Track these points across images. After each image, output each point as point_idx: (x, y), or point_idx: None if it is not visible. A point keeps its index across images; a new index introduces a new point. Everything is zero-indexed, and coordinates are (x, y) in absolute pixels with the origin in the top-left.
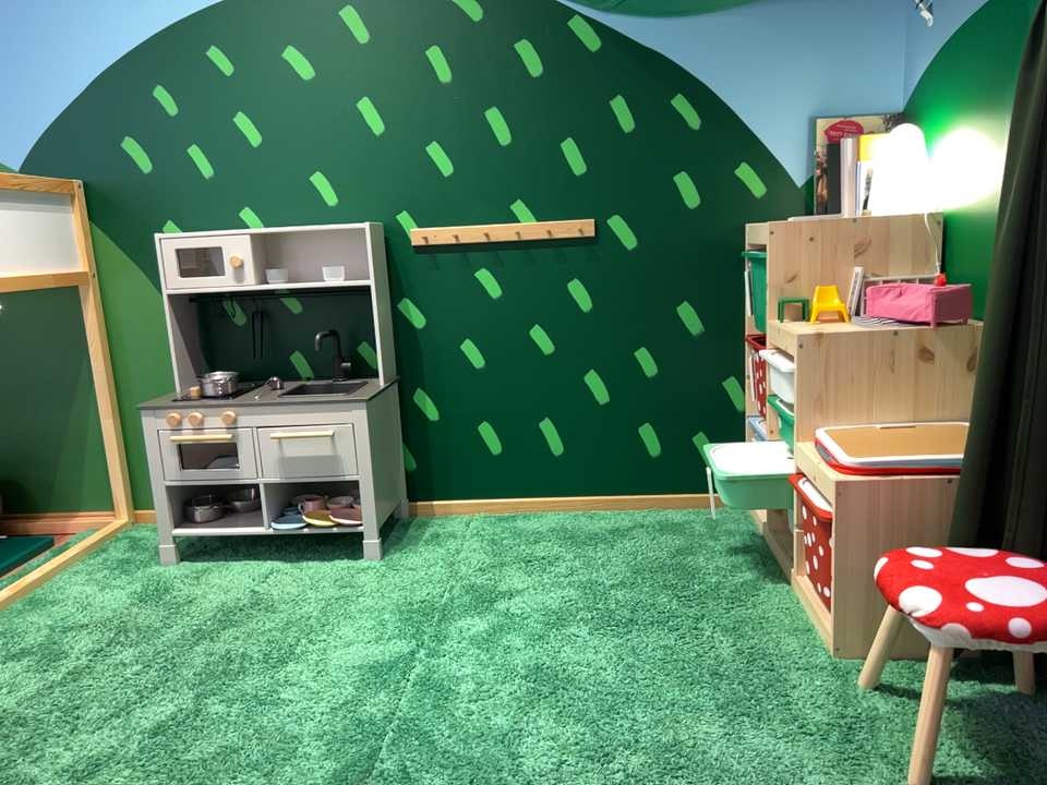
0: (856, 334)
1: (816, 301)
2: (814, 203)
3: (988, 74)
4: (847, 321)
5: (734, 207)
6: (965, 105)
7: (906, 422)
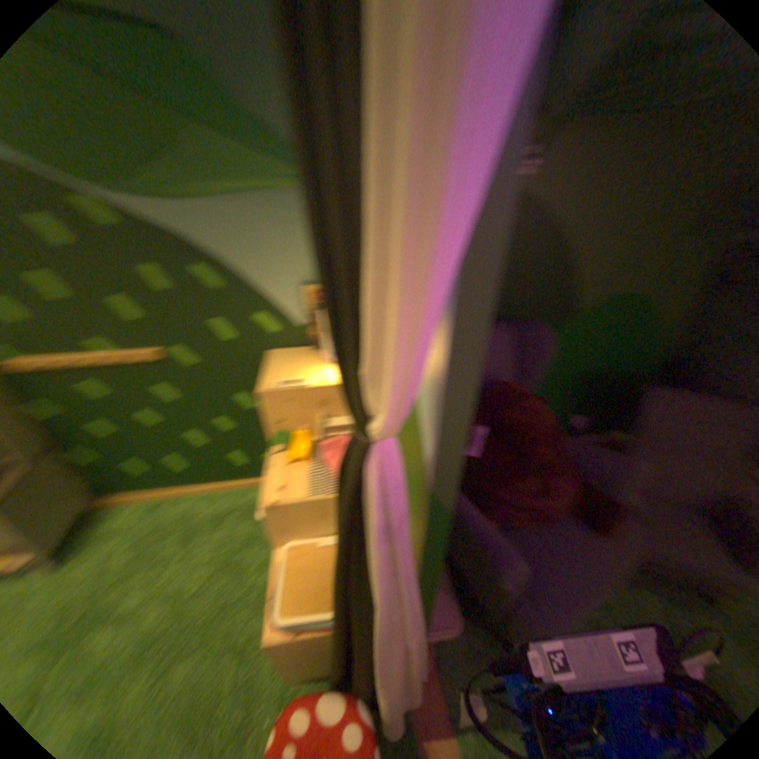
0: (297, 505)
1: (293, 443)
2: (311, 337)
3: None
4: (308, 464)
5: (257, 341)
6: None
7: (334, 543)
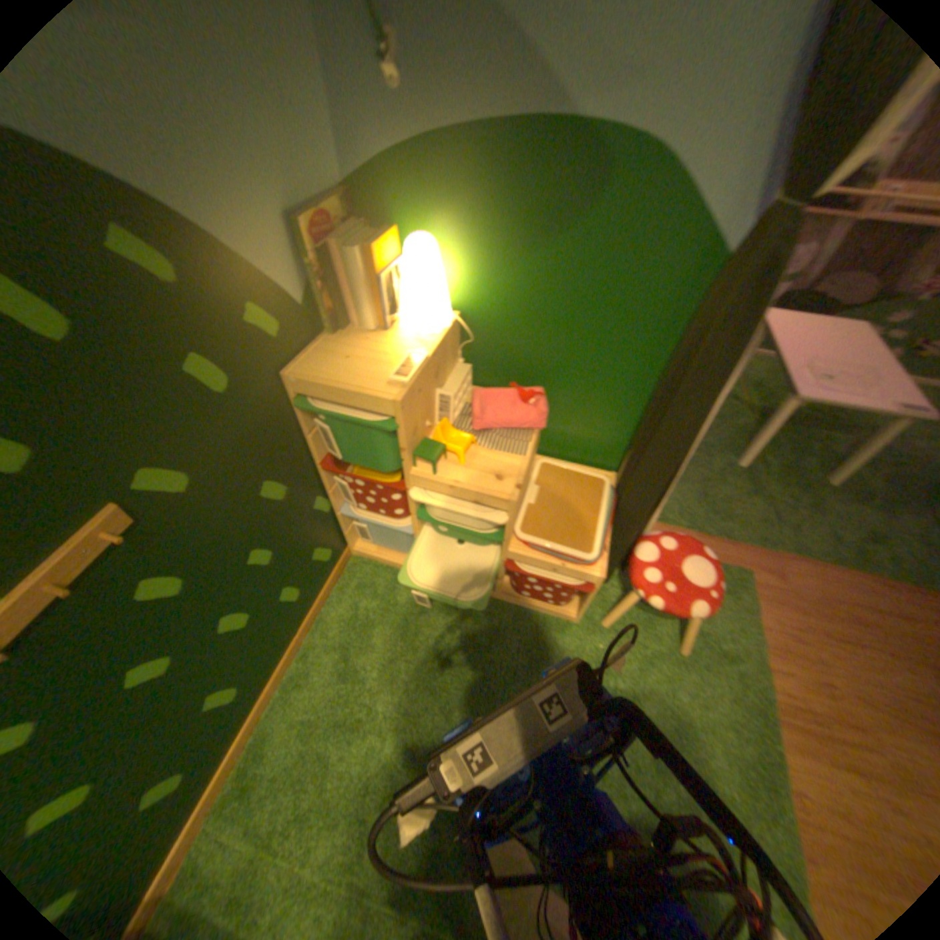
0: (527, 467)
1: (444, 438)
2: (319, 313)
3: (534, 204)
4: (475, 443)
5: (266, 359)
6: (491, 222)
7: (536, 487)
